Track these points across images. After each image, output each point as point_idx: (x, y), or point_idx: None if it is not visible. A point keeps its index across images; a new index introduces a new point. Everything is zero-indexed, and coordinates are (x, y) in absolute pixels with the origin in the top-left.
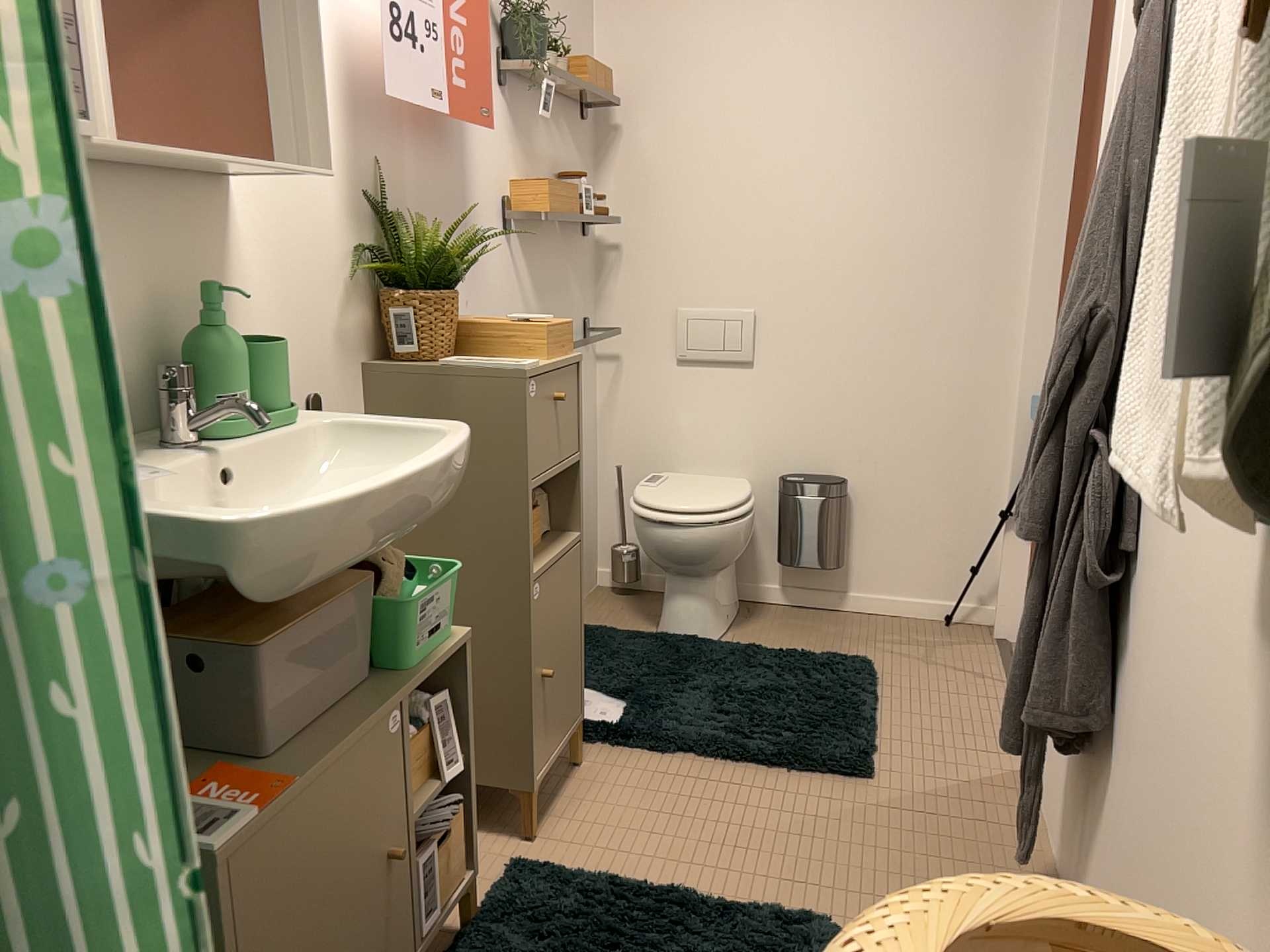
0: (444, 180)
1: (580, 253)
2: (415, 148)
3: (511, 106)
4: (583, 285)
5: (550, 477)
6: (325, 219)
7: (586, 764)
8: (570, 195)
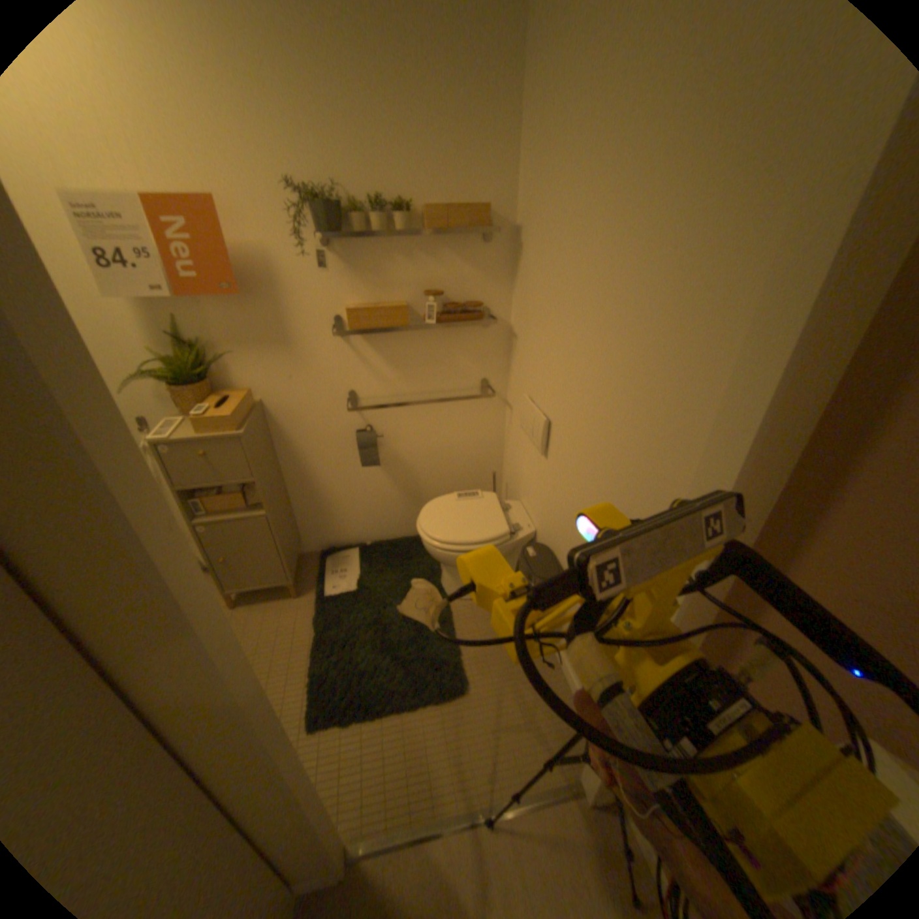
0: (248, 315)
1: (475, 338)
2: (210, 302)
3: (341, 254)
4: (480, 359)
5: (204, 488)
6: (128, 348)
7: (296, 600)
8: (387, 313)
